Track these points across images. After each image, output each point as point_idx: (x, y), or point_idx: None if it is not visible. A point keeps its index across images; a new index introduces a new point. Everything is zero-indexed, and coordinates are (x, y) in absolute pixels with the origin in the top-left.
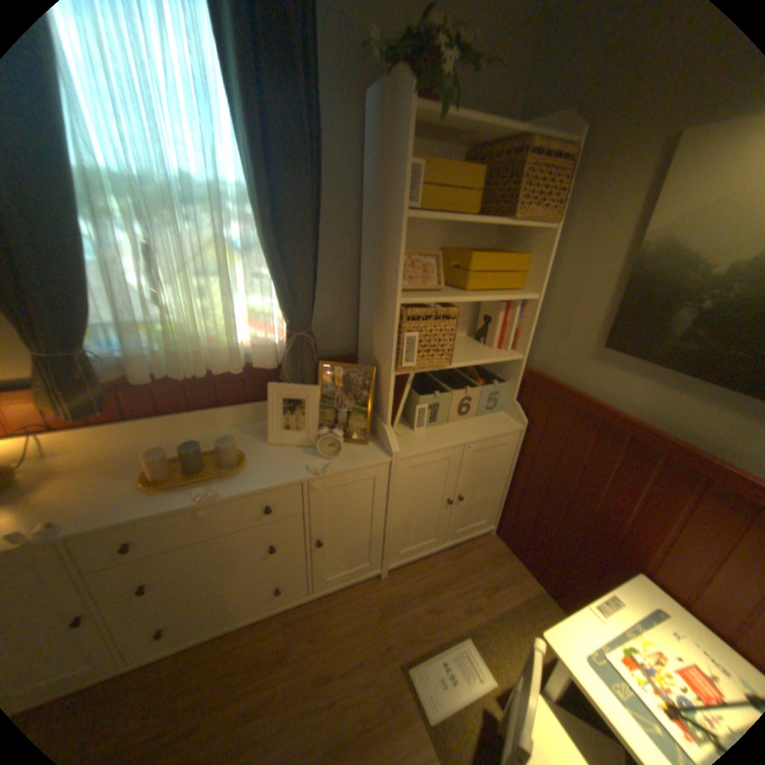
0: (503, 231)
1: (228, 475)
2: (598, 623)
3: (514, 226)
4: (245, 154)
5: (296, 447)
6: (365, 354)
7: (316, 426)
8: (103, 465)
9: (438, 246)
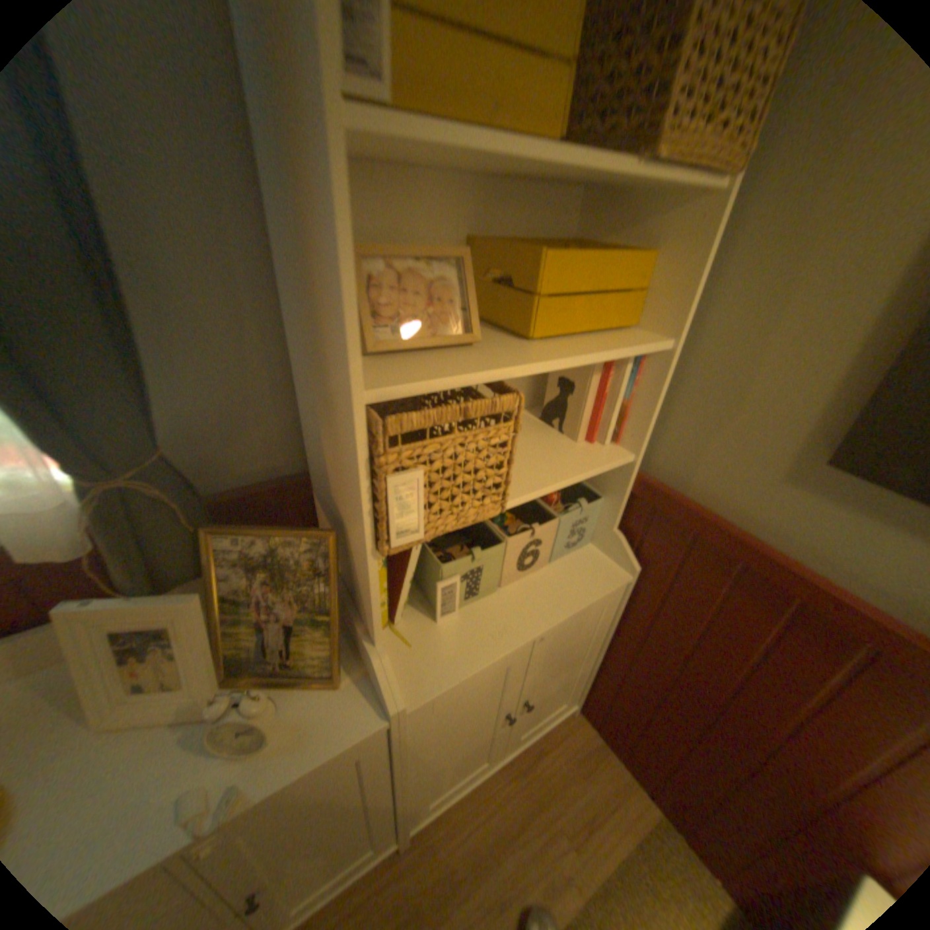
0: (595, 199)
1: None
2: None
3: (624, 185)
4: None
5: (167, 728)
6: (321, 483)
7: (206, 683)
8: None
9: (462, 232)
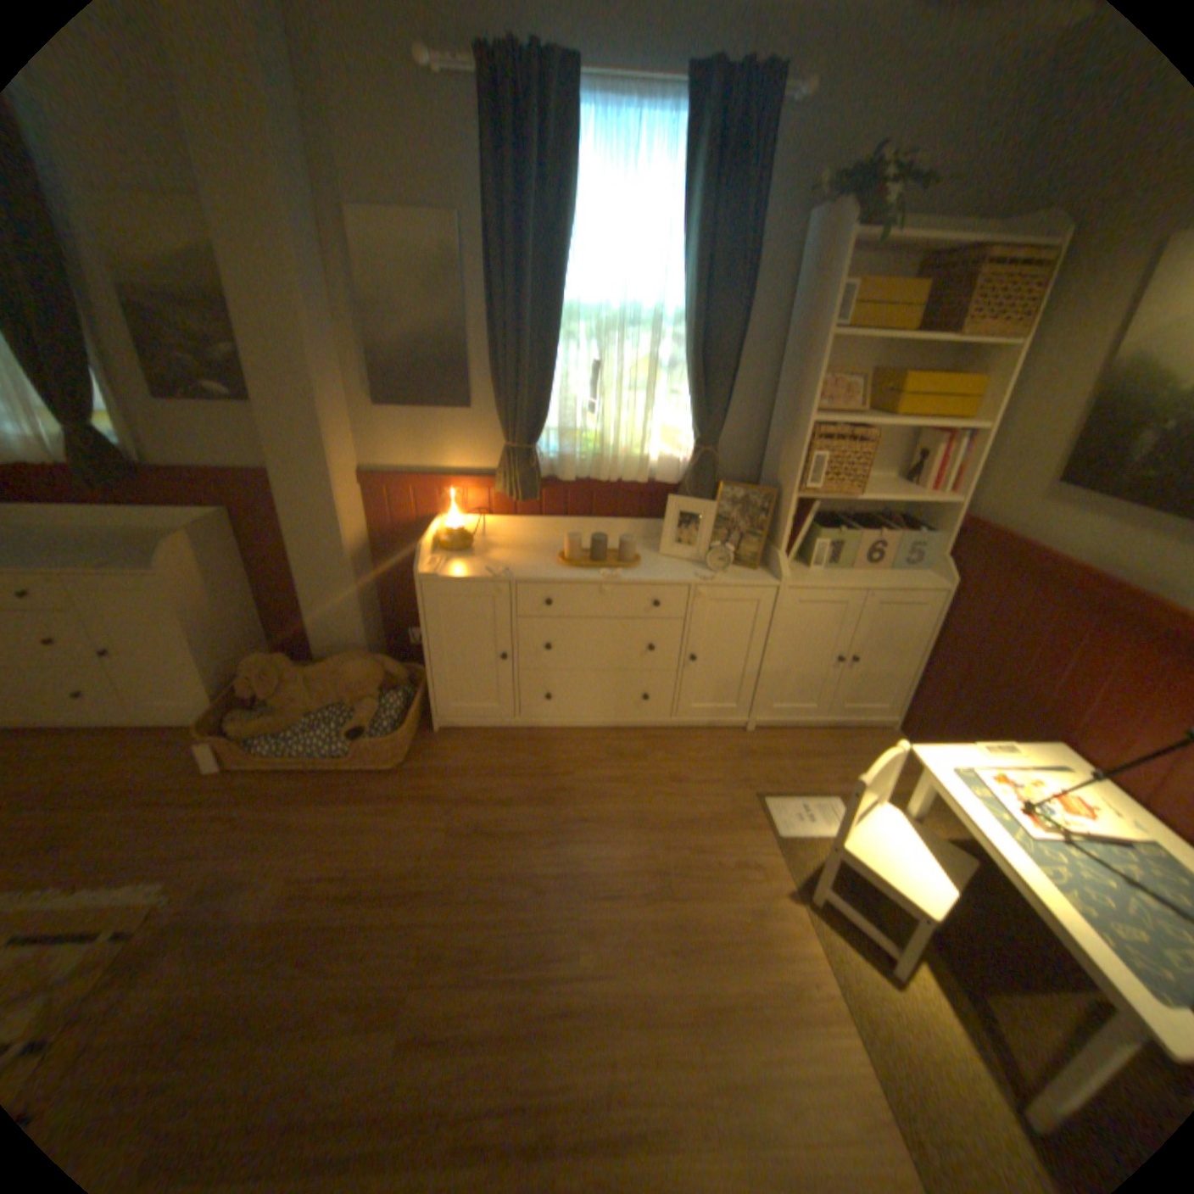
0: (960, 350)
1: (627, 567)
2: (980, 758)
3: (972, 344)
4: (688, 283)
5: (684, 562)
6: (767, 482)
7: (707, 542)
8: (527, 548)
9: (869, 367)
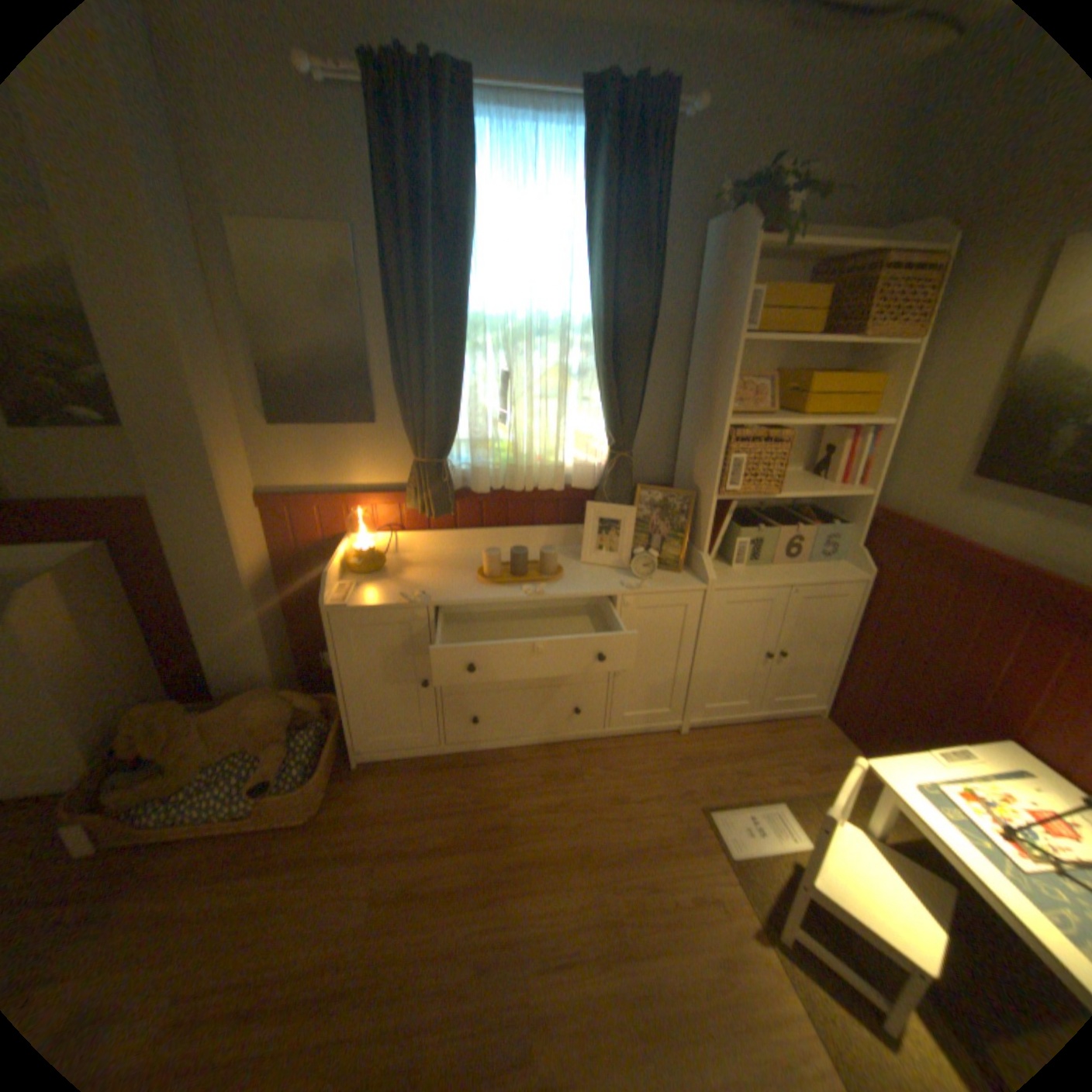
0: (855, 350)
1: (550, 580)
2: (939, 768)
3: (868, 344)
4: (593, 292)
5: (607, 568)
6: (682, 483)
7: (629, 548)
8: (444, 564)
9: (773, 368)
